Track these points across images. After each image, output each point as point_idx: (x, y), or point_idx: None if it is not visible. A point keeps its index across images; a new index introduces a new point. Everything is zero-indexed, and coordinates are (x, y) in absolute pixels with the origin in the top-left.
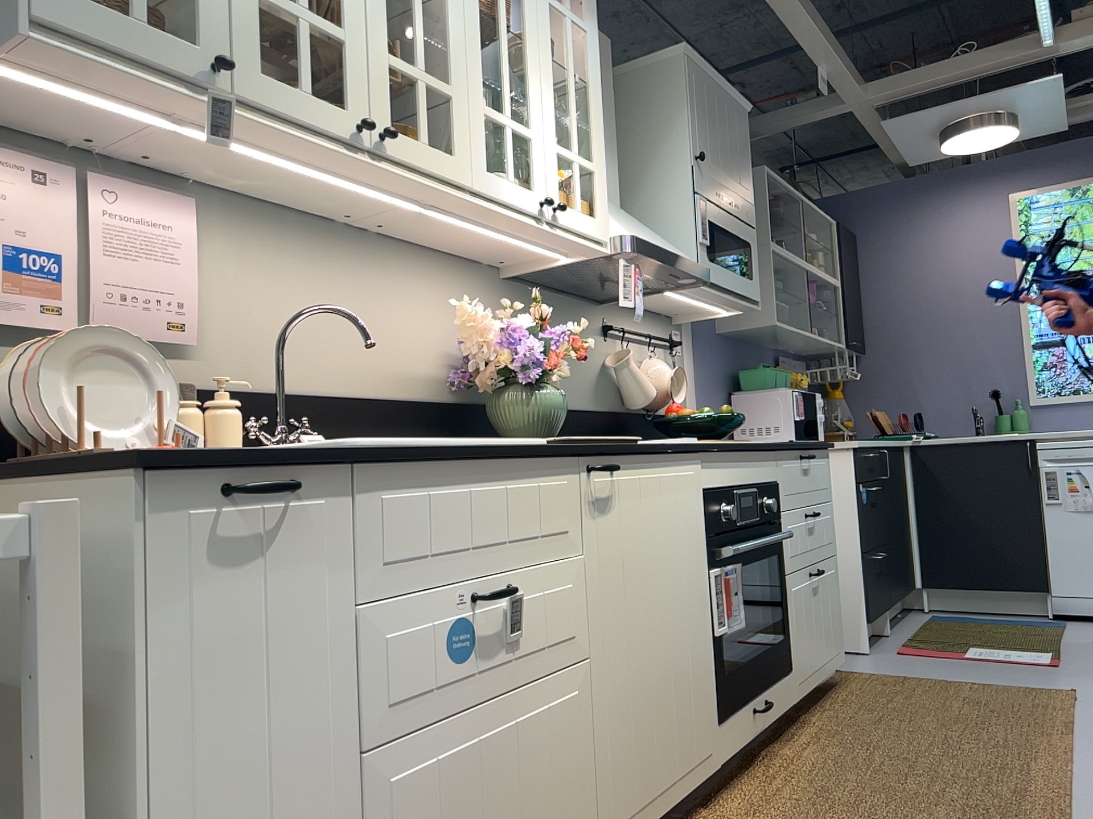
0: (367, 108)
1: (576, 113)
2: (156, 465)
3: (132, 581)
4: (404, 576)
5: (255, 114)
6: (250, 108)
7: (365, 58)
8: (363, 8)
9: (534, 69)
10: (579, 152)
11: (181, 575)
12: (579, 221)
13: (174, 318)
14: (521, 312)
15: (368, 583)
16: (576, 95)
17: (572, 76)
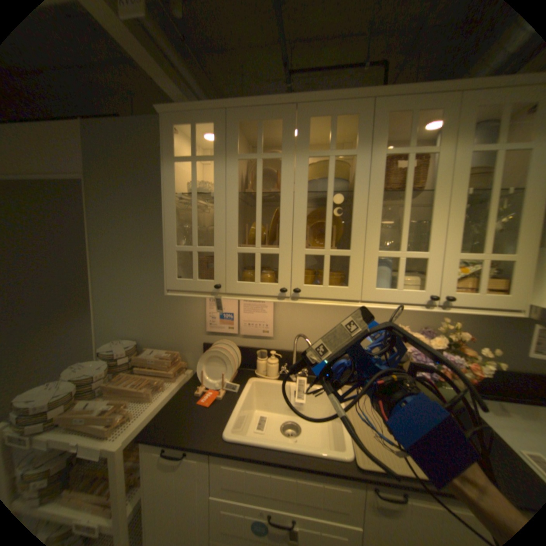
0: (290, 280)
1: (495, 223)
2: (142, 445)
3: (141, 467)
4: (233, 497)
5: (236, 297)
6: (237, 294)
7: (290, 257)
8: (291, 233)
9: (440, 209)
10: (493, 251)
11: (152, 471)
12: (480, 301)
13: (265, 329)
14: (444, 335)
15: (217, 494)
16: (497, 209)
17: (495, 195)
